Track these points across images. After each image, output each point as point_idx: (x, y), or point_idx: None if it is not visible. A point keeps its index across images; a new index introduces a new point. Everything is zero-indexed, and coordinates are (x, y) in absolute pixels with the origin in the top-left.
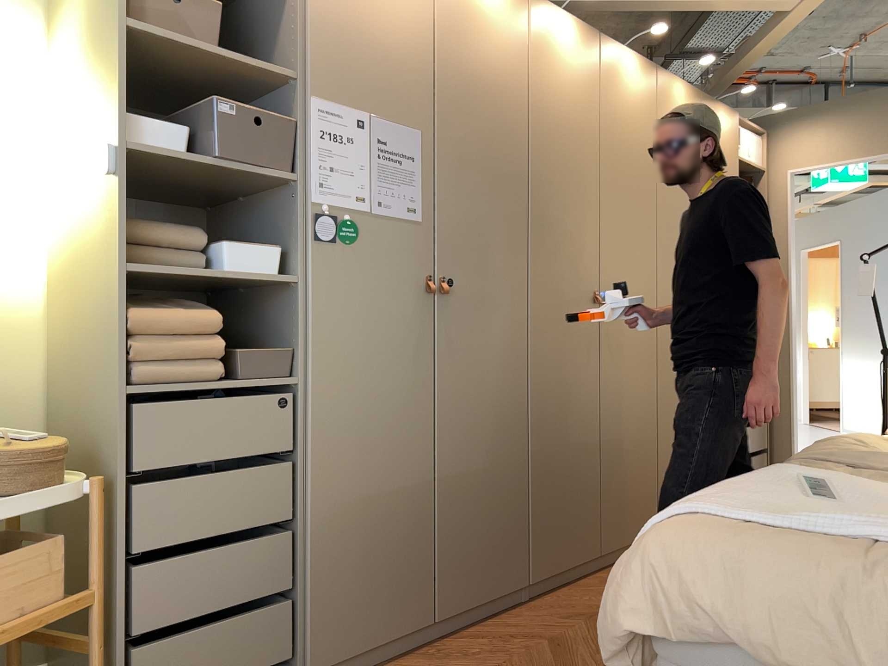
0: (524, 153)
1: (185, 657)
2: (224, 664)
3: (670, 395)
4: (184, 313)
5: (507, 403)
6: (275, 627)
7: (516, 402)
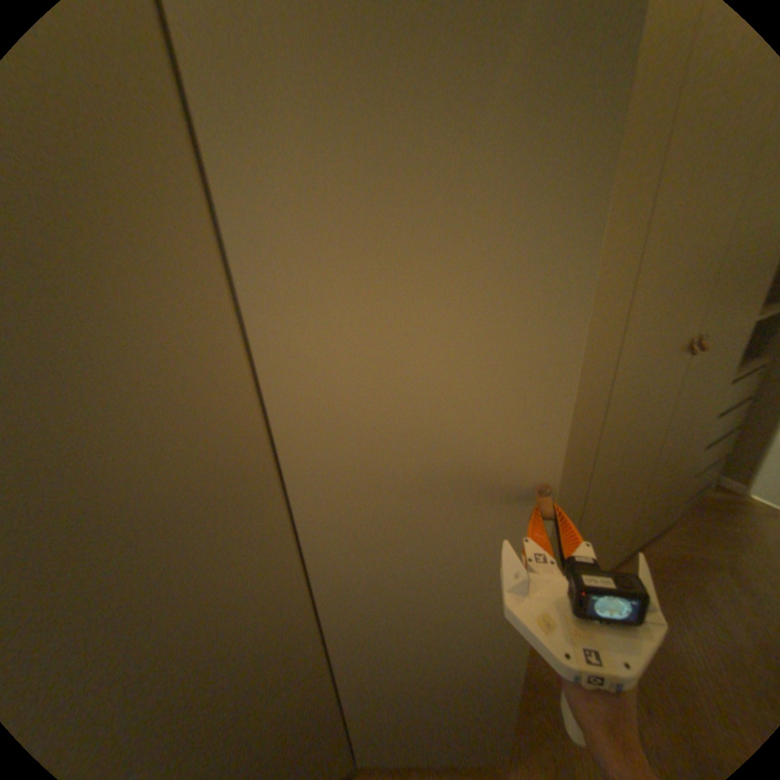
0: (176, 178)
1: None
2: None
3: (608, 484)
4: None
5: (268, 671)
6: None
7: (290, 658)
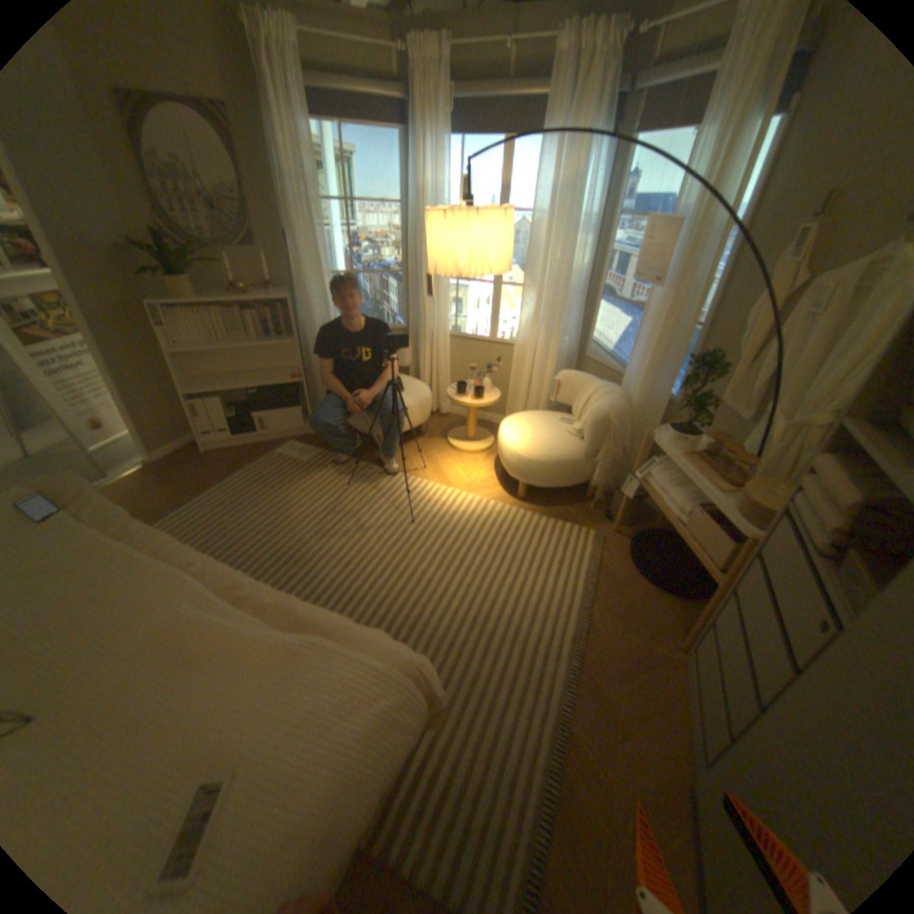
0: None
1: (710, 668)
2: (708, 701)
3: None
4: (849, 483)
5: None
6: (719, 740)
7: None
